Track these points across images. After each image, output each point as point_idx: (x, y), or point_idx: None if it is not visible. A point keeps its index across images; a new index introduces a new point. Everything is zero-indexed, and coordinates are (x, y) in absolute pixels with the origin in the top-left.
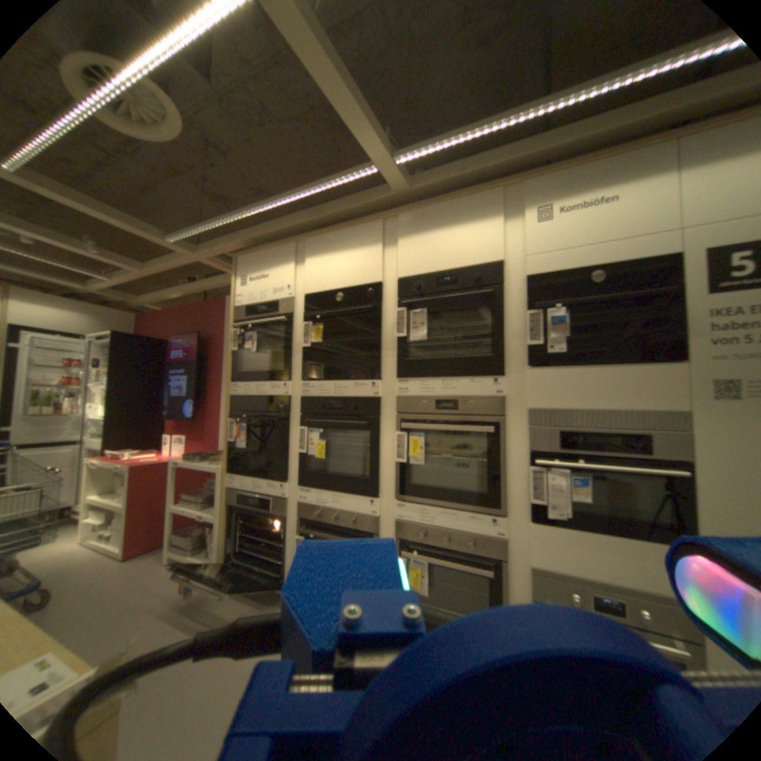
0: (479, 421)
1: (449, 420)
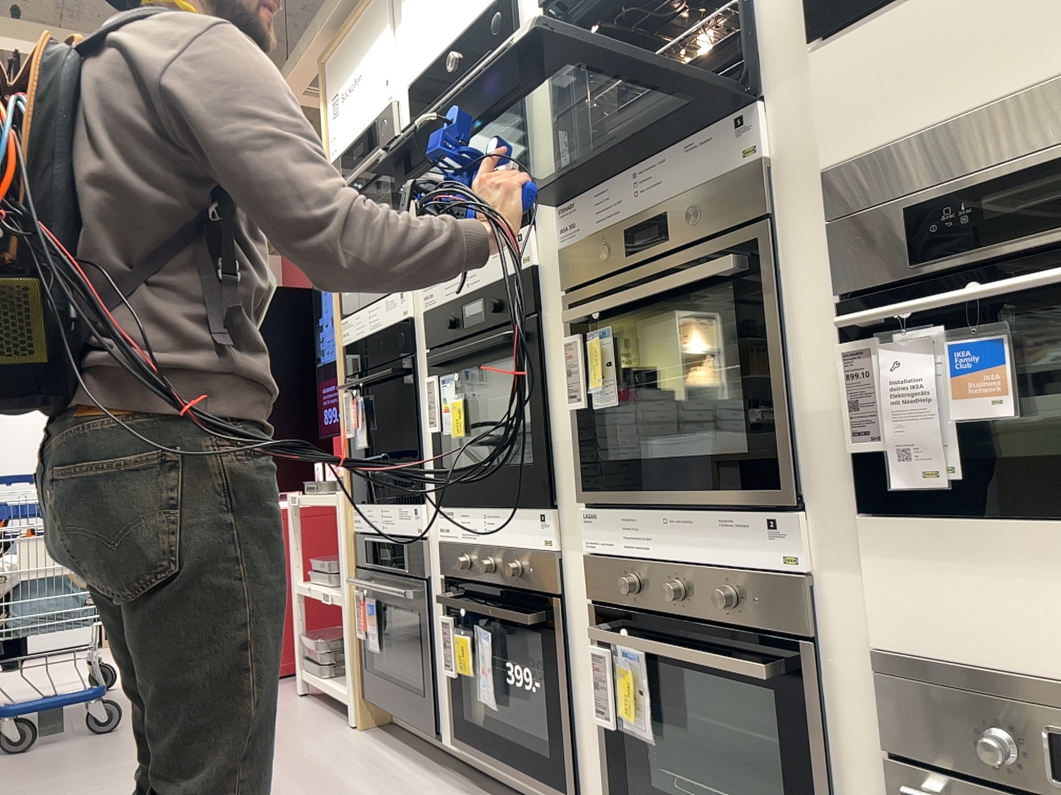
0: (717, 255)
1: (657, 276)
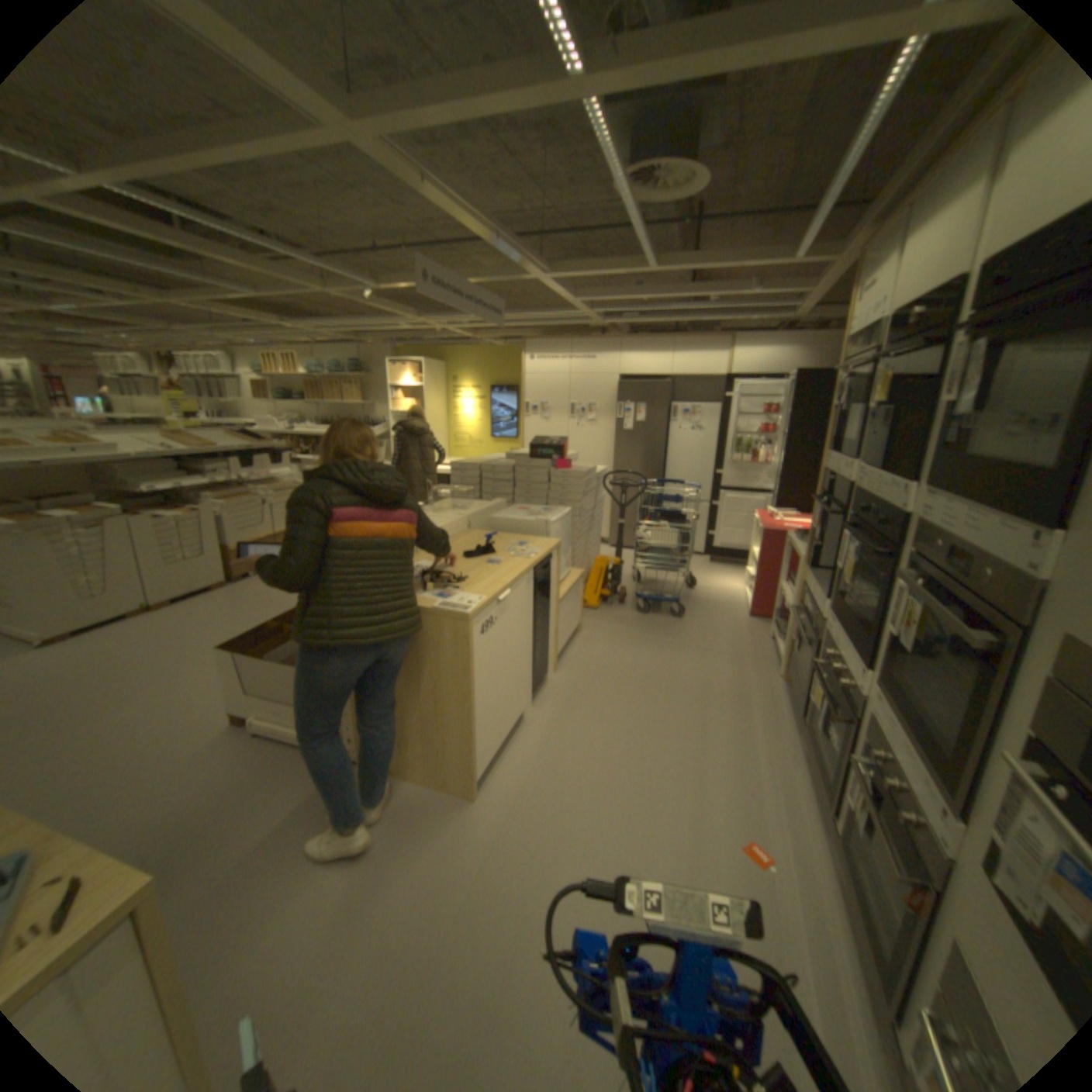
0: (988, 621)
1: (955, 596)
